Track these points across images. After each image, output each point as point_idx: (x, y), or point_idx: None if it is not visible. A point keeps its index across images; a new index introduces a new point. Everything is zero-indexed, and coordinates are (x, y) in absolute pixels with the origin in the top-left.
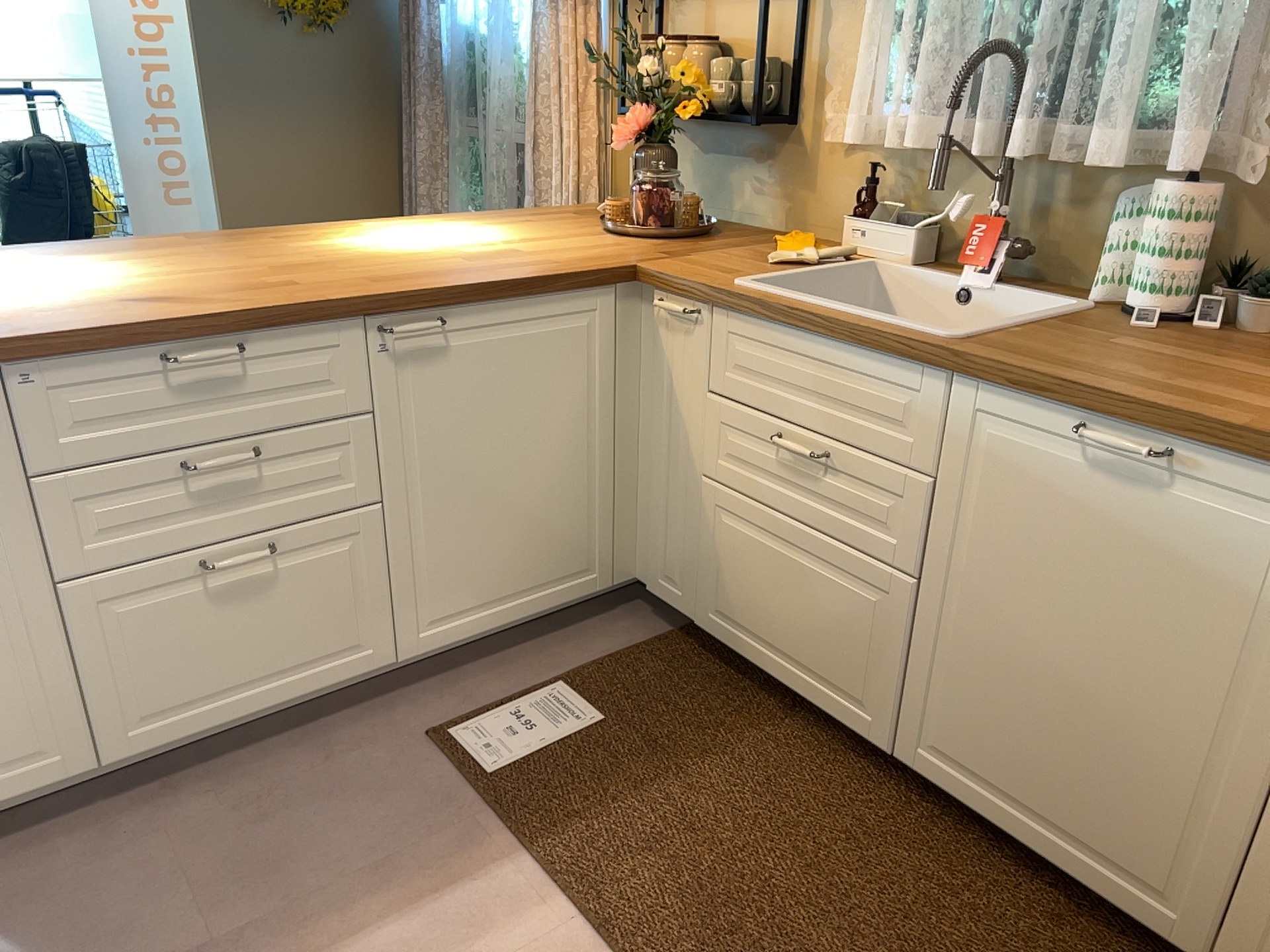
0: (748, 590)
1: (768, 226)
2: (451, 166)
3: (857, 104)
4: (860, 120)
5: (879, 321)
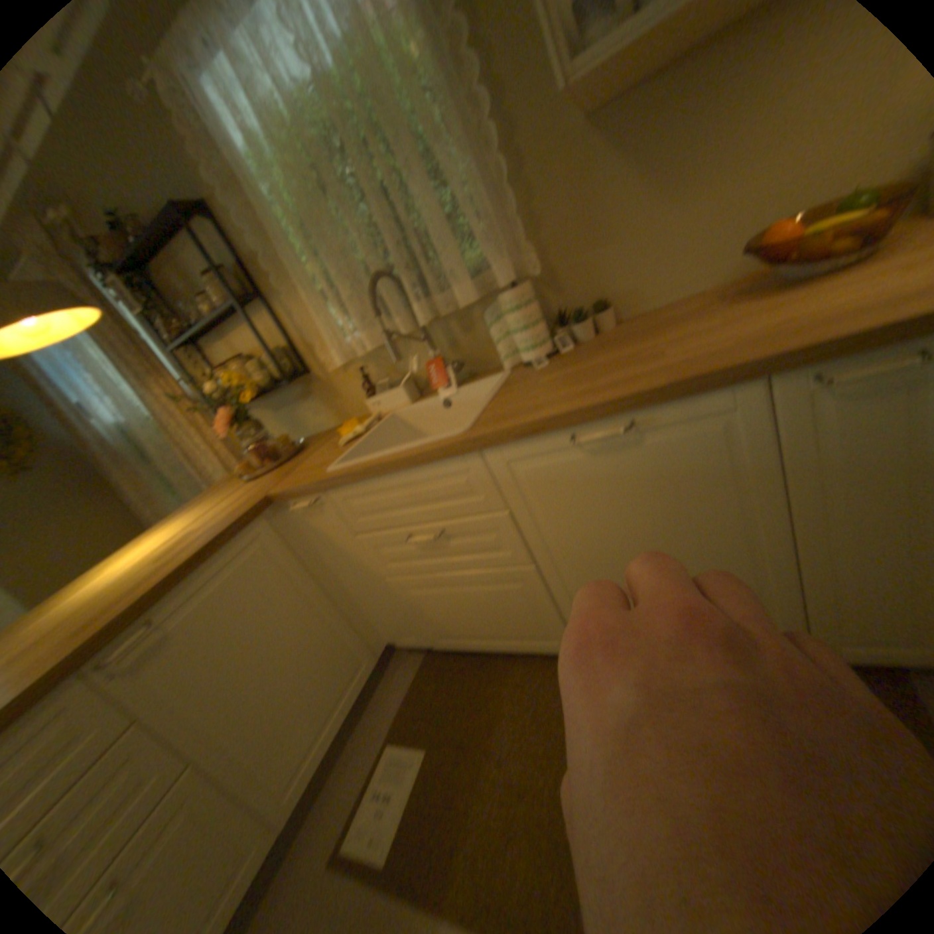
0: (449, 622)
1: (331, 429)
2: (153, 496)
3: (331, 346)
4: (339, 353)
5: (418, 449)
